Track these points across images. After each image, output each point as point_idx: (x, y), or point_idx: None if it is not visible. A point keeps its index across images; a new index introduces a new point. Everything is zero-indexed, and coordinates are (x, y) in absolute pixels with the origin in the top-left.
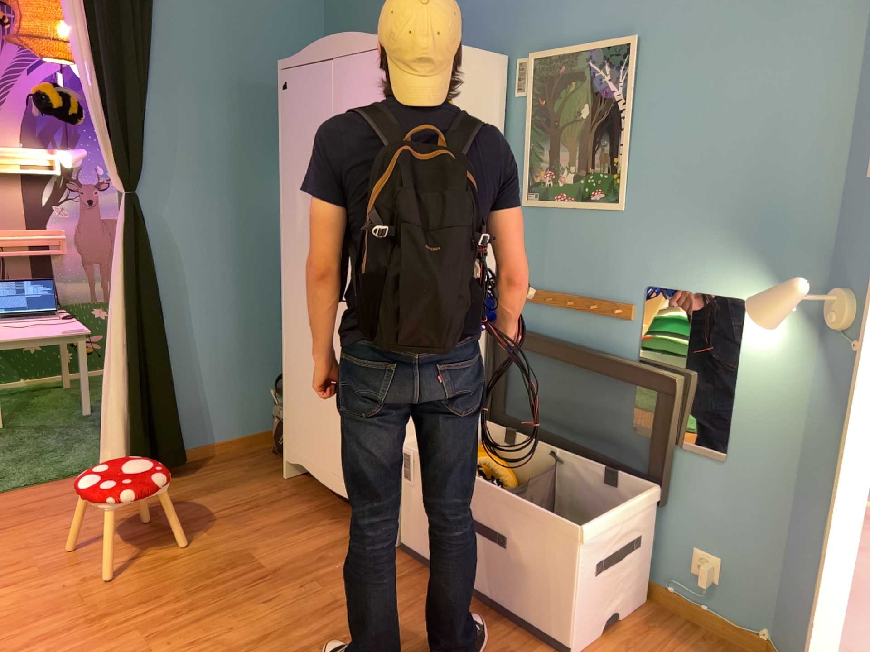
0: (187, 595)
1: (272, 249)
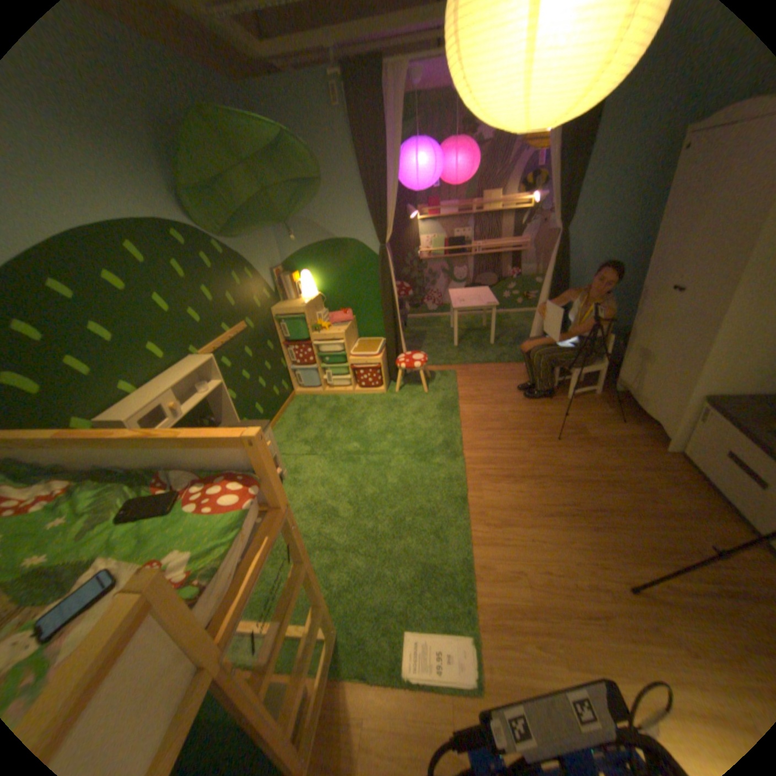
0: (549, 434)
1: (645, 257)
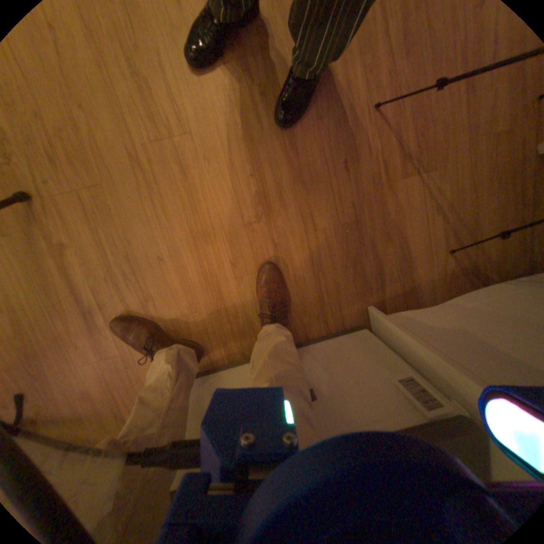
0: (393, 88)
1: None
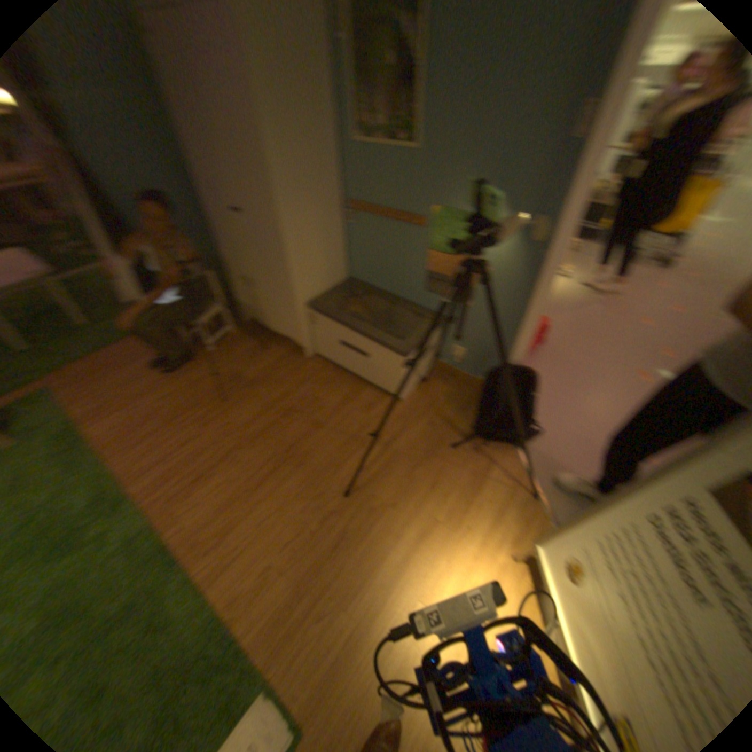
0: (209, 402)
1: (187, 176)
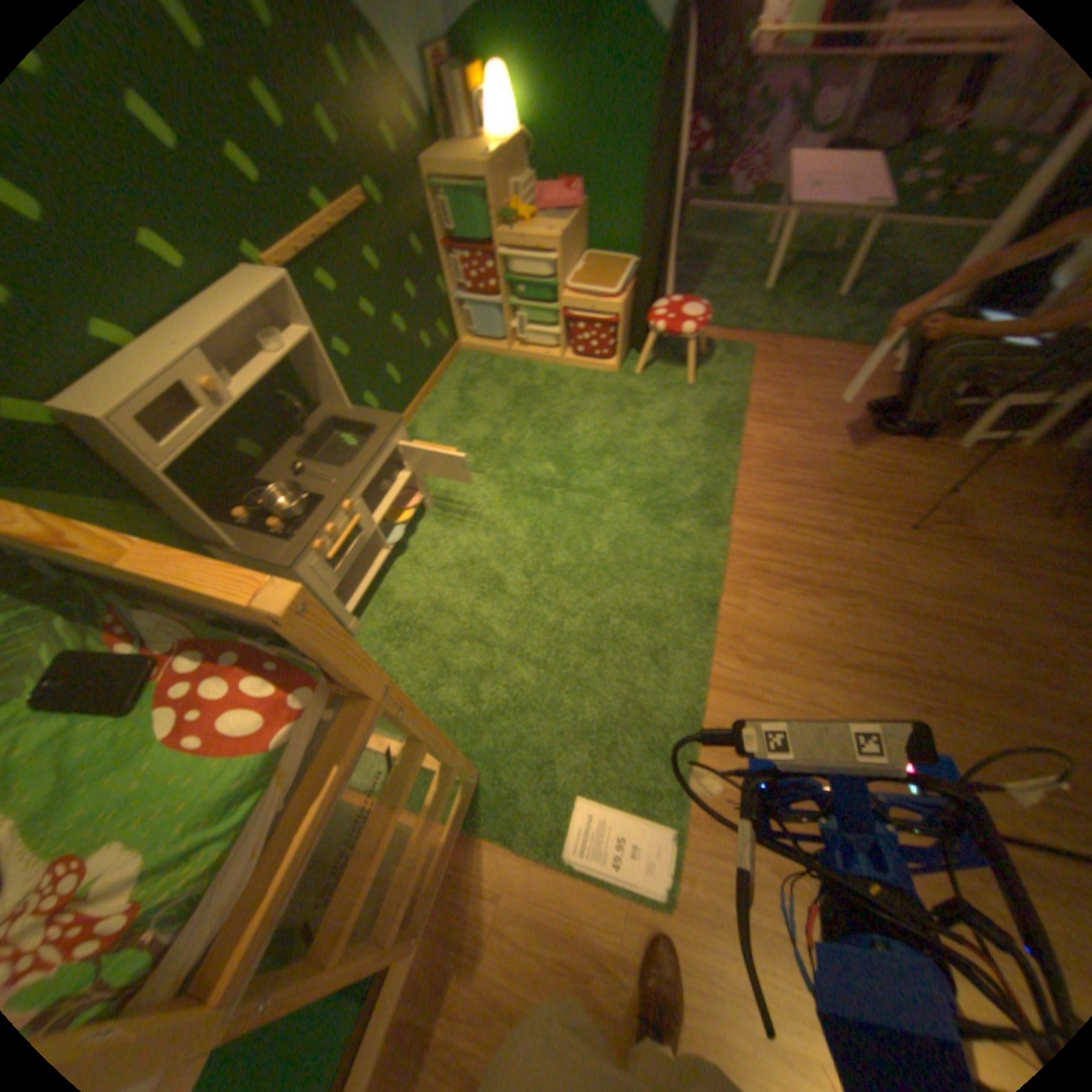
0: (899, 515)
1: None
